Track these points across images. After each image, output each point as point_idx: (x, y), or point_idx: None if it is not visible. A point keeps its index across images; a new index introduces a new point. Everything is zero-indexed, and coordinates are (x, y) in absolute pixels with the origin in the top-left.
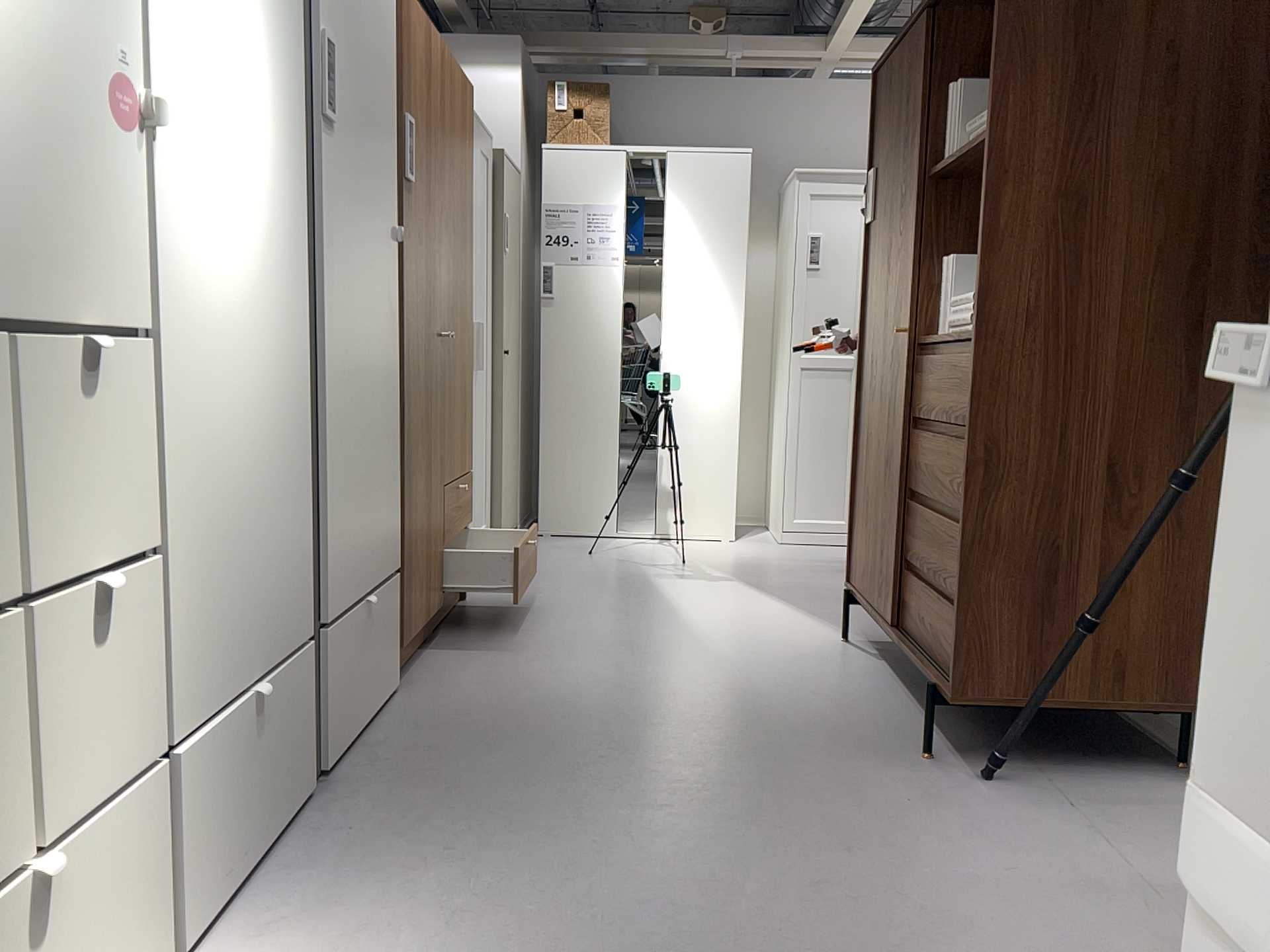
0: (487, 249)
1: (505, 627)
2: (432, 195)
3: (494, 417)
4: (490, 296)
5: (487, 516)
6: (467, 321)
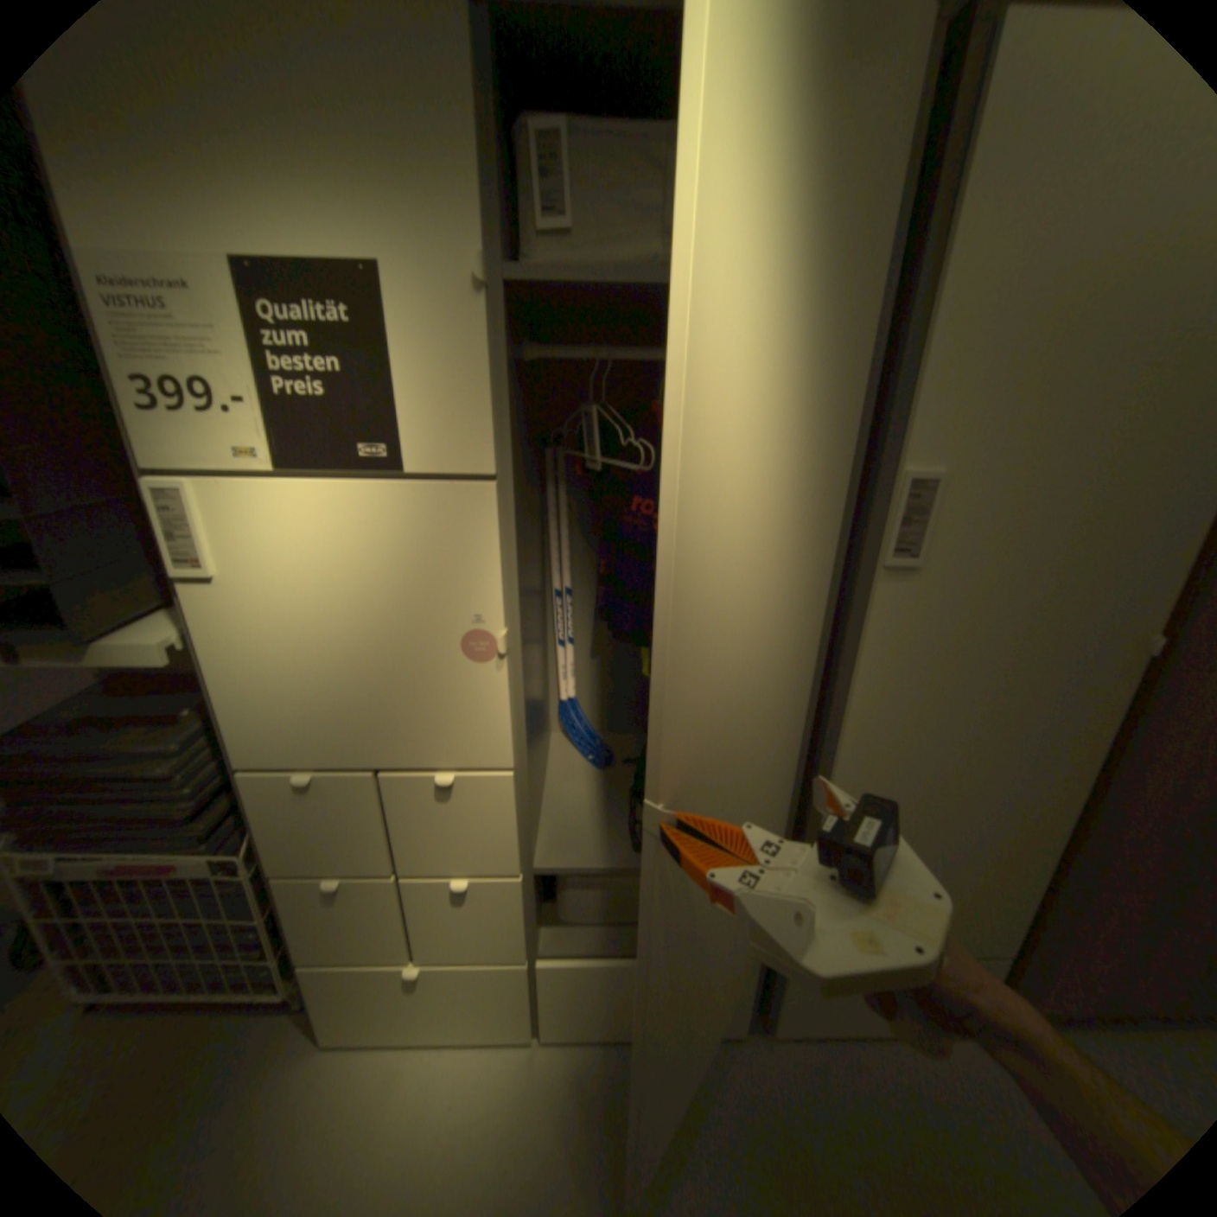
0: None
1: None
2: None
3: None
4: None
5: None
6: None
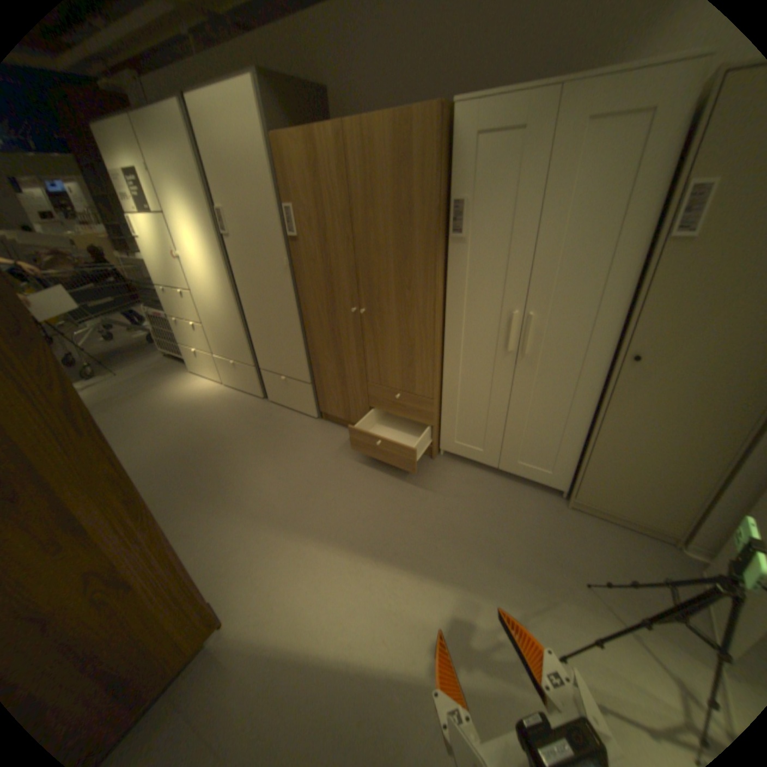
0: (619, 236)
1: (375, 463)
2: (330, 235)
3: (600, 409)
4: (622, 291)
5: (560, 470)
6: (417, 308)
